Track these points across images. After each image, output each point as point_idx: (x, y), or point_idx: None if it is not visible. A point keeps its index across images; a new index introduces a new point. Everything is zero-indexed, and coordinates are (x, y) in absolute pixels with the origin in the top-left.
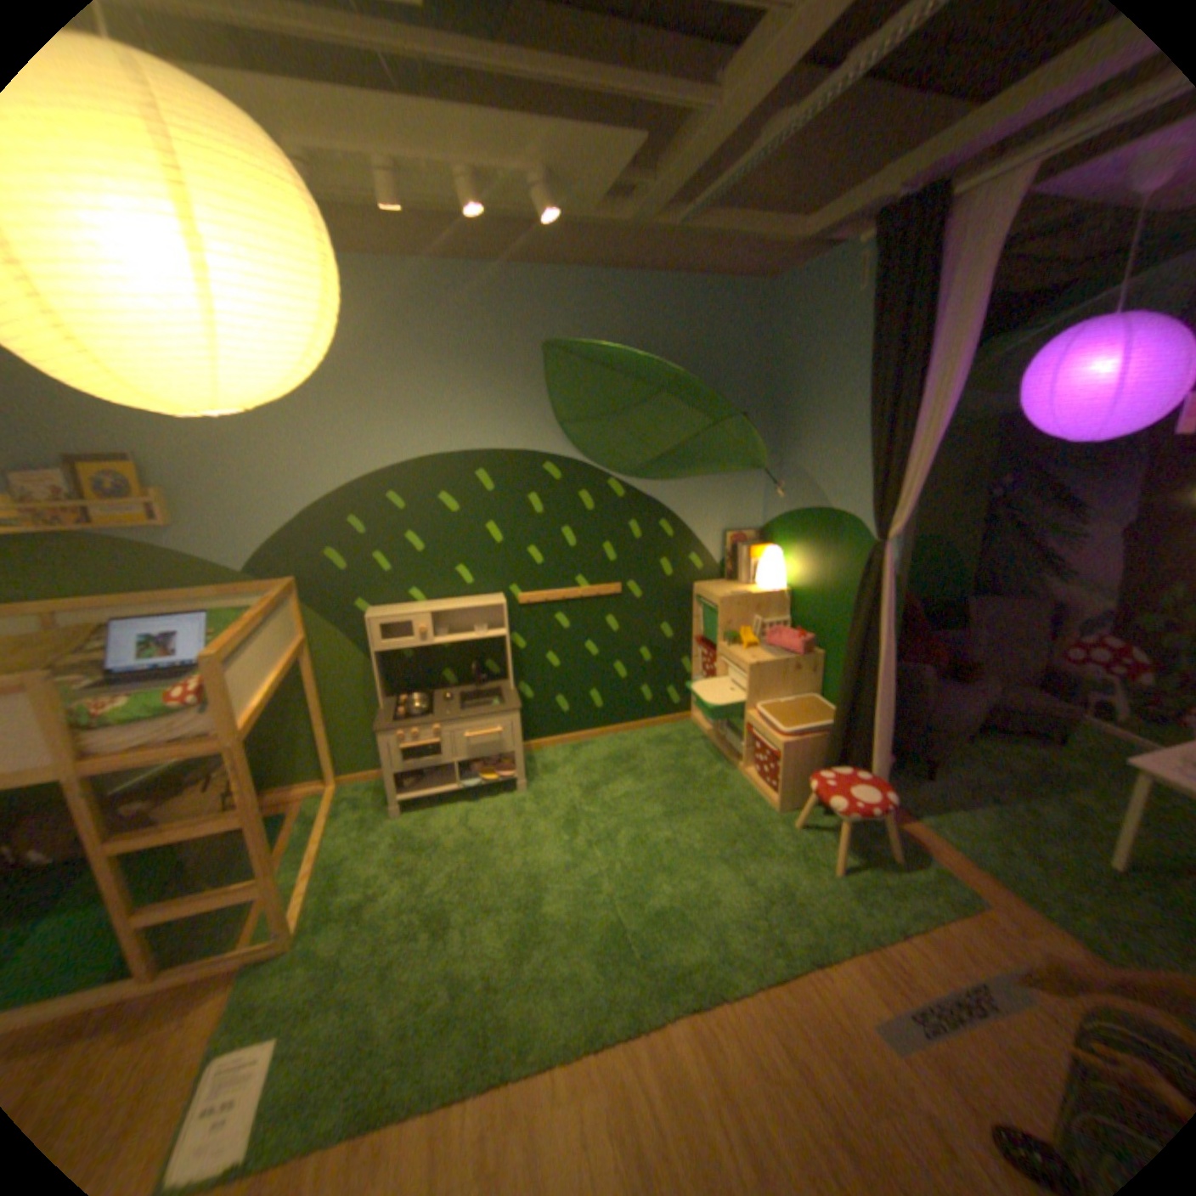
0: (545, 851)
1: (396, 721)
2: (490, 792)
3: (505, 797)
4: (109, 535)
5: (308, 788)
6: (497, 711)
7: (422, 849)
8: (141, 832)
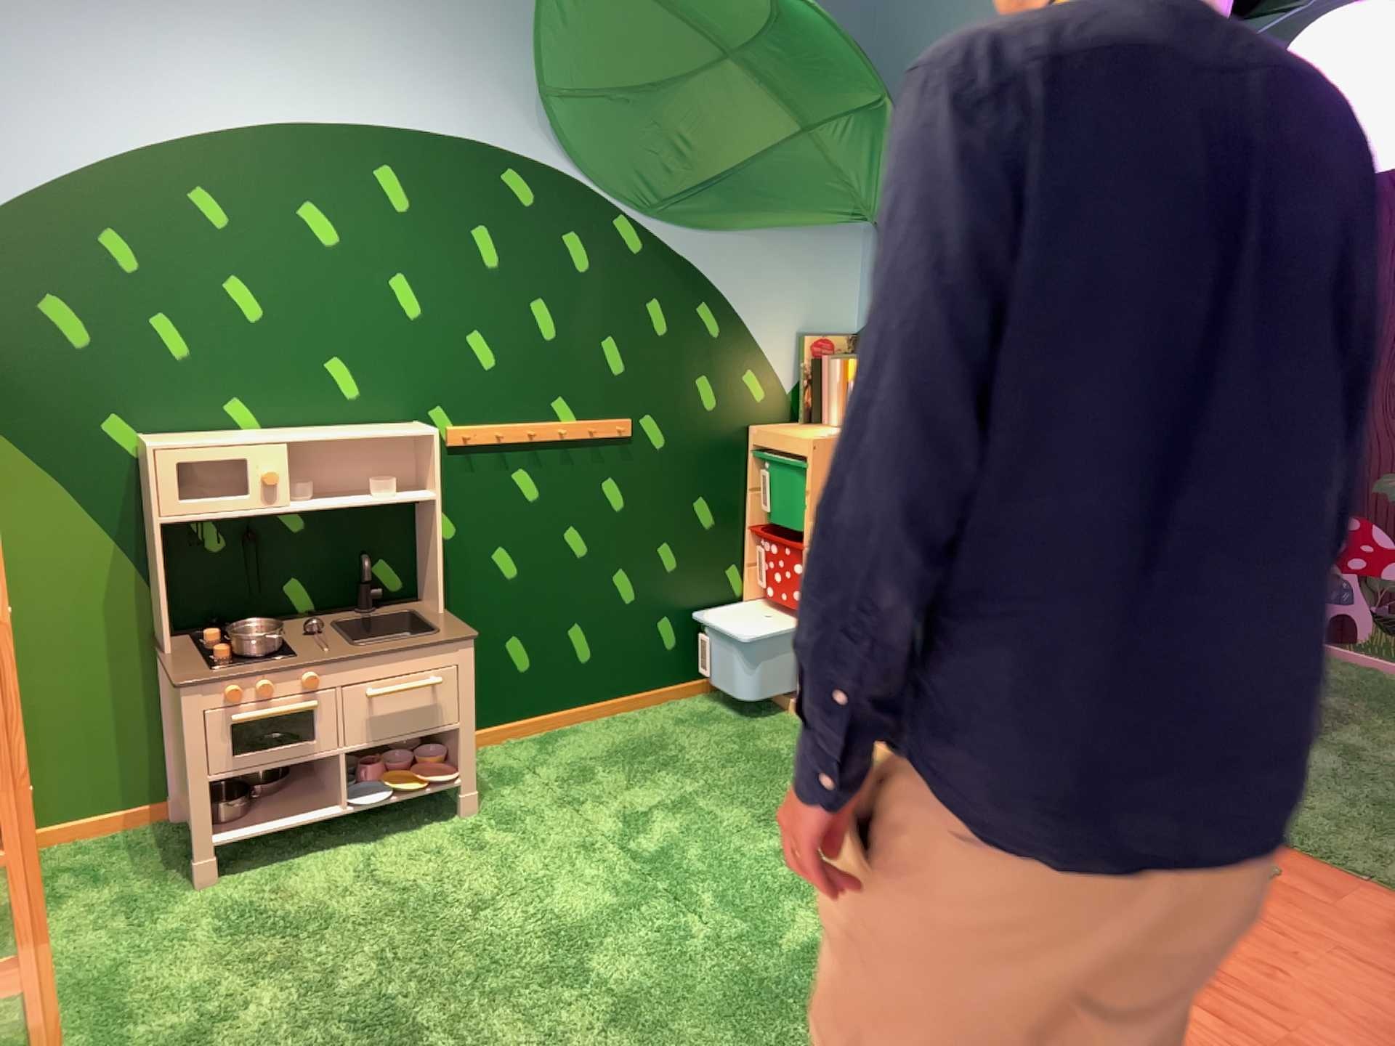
0: (558, 894)
1: (212, 667)
2: (399, 822)
3: (434, 826)
4: None
5: None
6: (429, 641)
7: (292, 925)
8: None
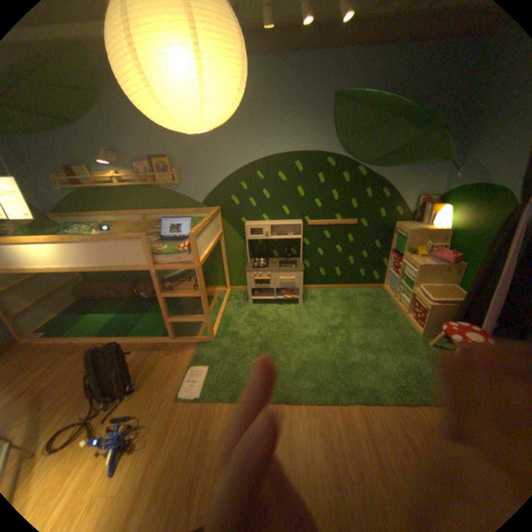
0: (307, 329)
1: (253, 268)
2: (287, 302)
3: (292, 305)
4: (160, 186)
5: (220, 288)
6: (293, 270)
7: (259, 318)
8: (170, 291)
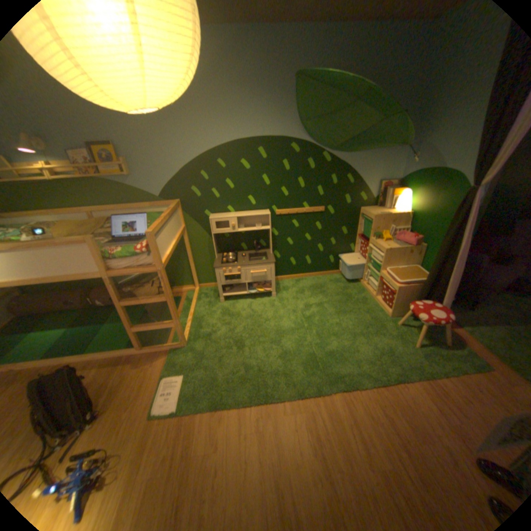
0: (283, 321)
1: (222, 263)
2: (260, 296)
3: (266, 298)
4: (106, 179)
5: (188, 287)
6: (264, 262)
7: (232, 315)
8: (130, 299)
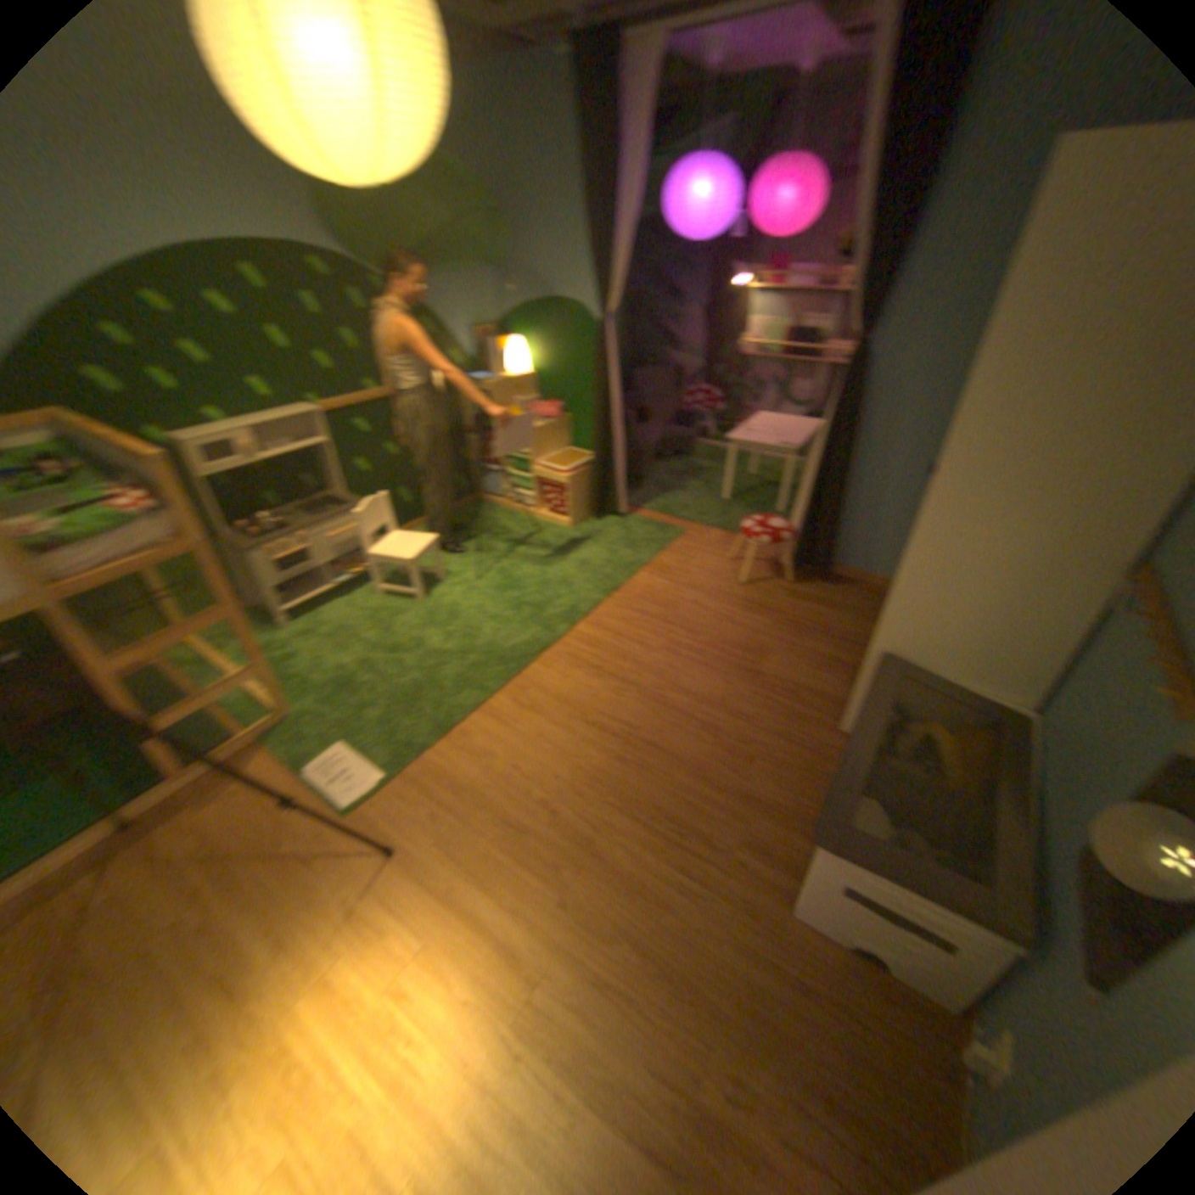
0: (433, 598)
1: (248, 542)
2: (351, 588)
3: (368, 586)
4: None
5: None
6: (344, 510)
7: (329, 635)
8: (122, 651)
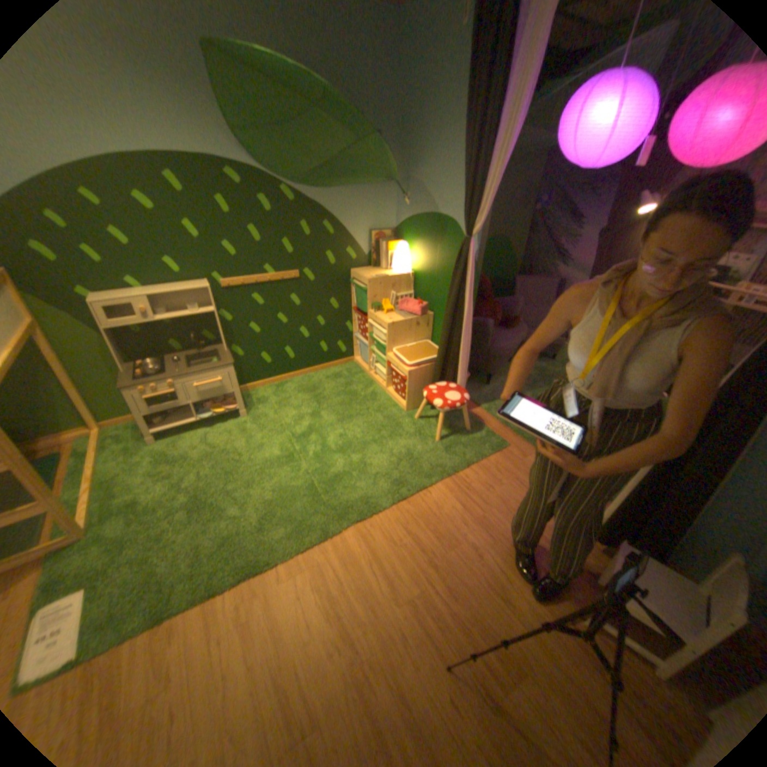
0: (262, 451)
1: (134, 380)
2: (220, 420)
3: (231, 422)
4: None
5: (74, 434)
6: (214, 367)
7: (174, 462)
8: None
